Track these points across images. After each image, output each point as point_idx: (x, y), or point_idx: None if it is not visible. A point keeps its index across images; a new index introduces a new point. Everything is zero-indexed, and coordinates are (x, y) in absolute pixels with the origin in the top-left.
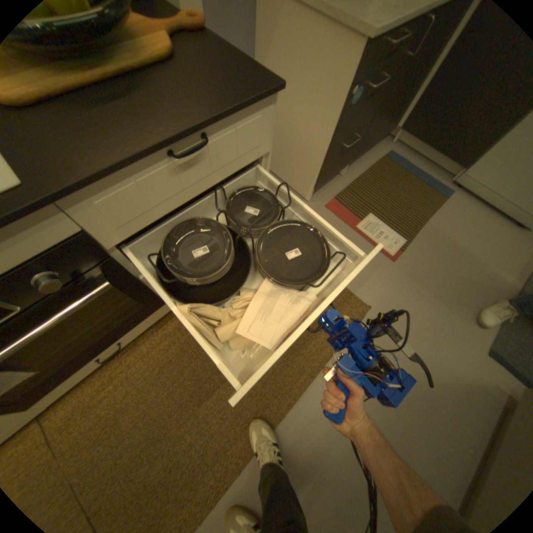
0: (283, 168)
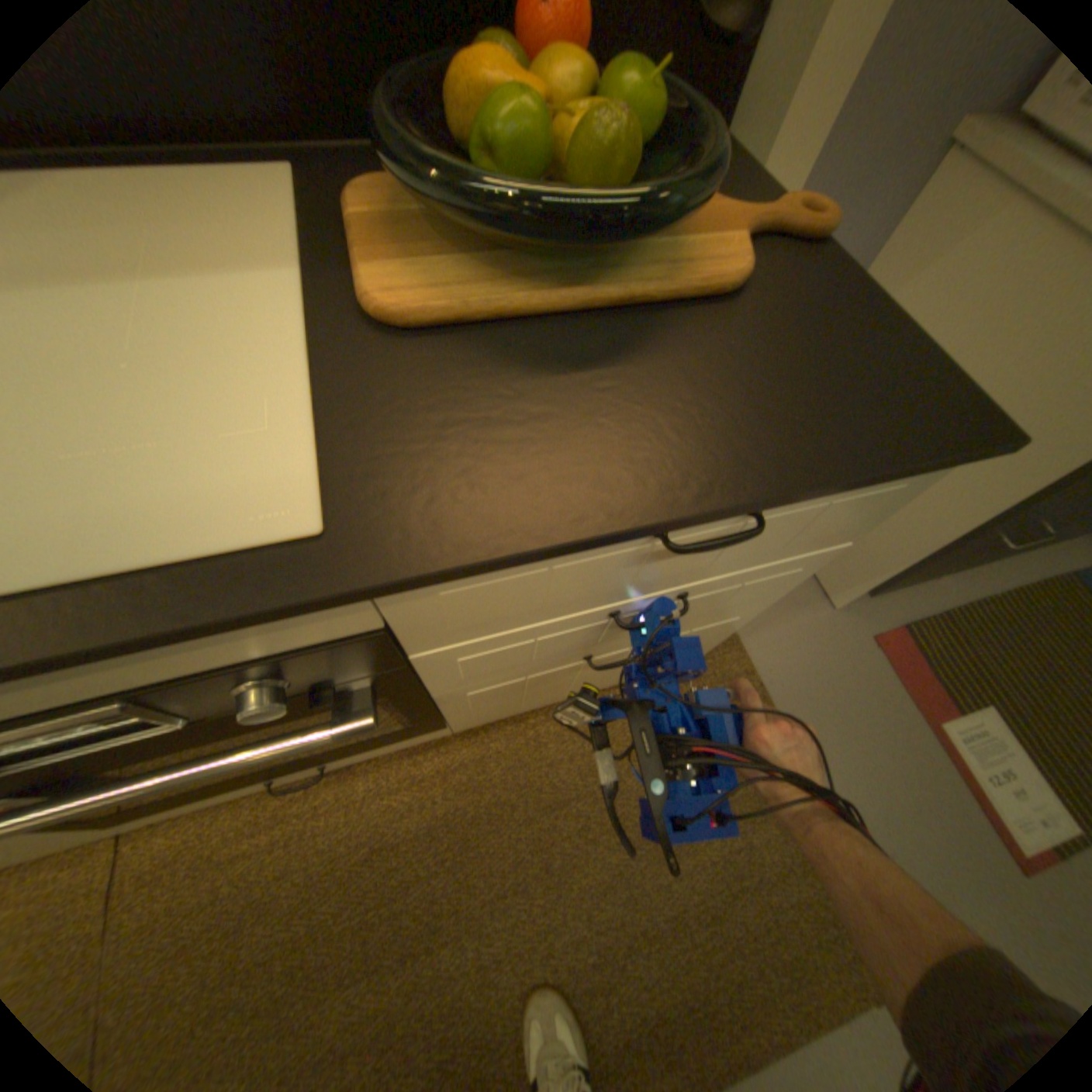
0: None
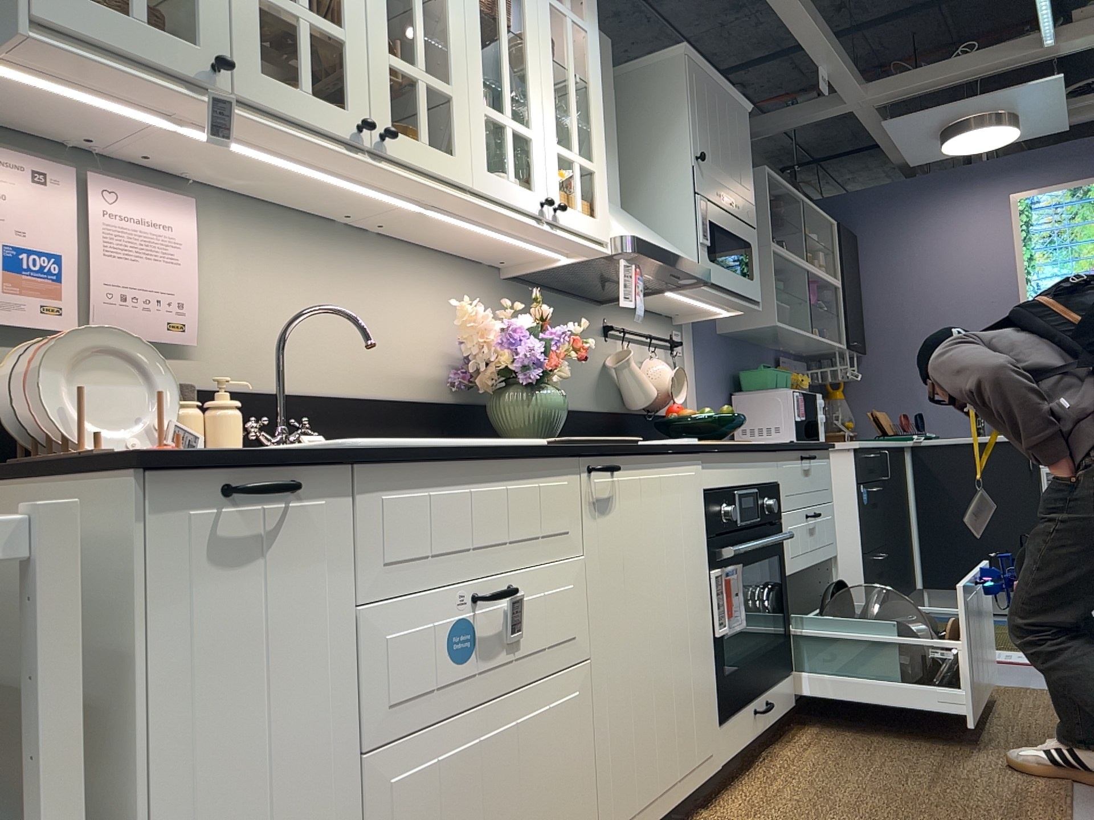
0: None
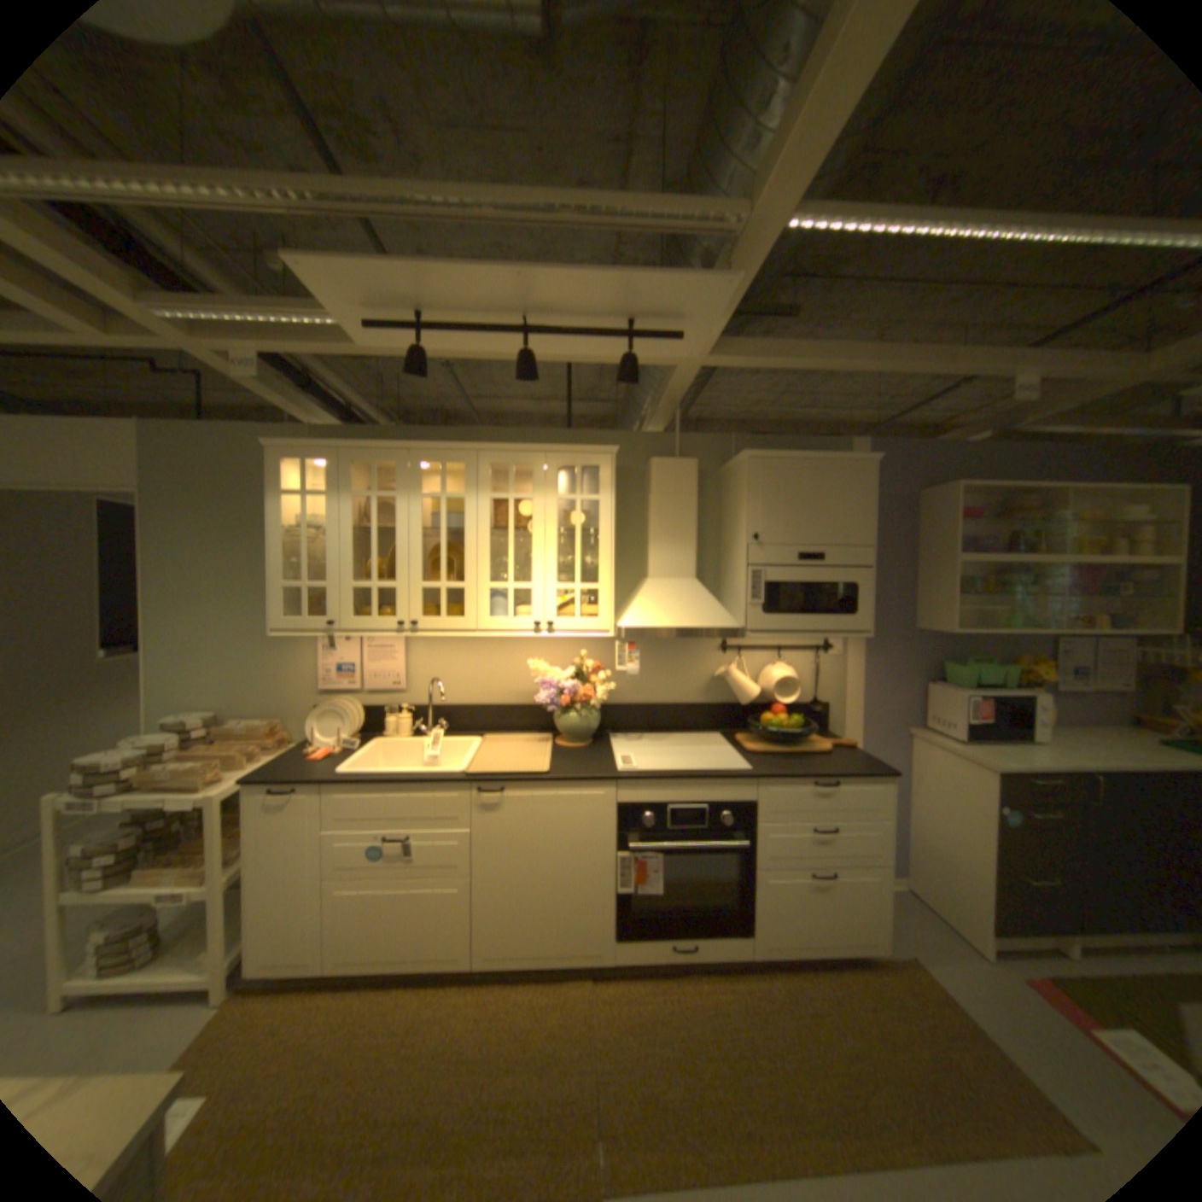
0: (952, 908)
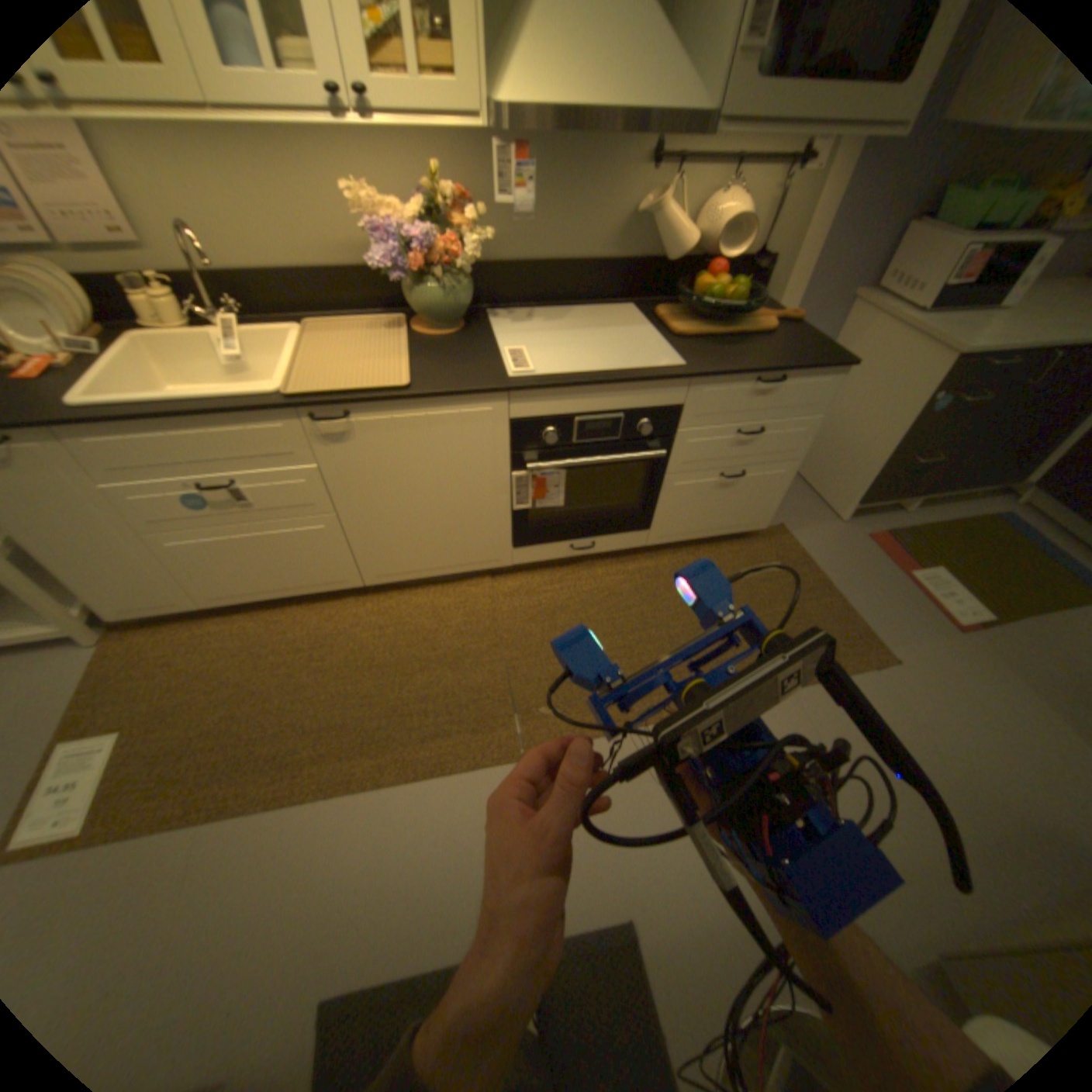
0: (823, 474)
